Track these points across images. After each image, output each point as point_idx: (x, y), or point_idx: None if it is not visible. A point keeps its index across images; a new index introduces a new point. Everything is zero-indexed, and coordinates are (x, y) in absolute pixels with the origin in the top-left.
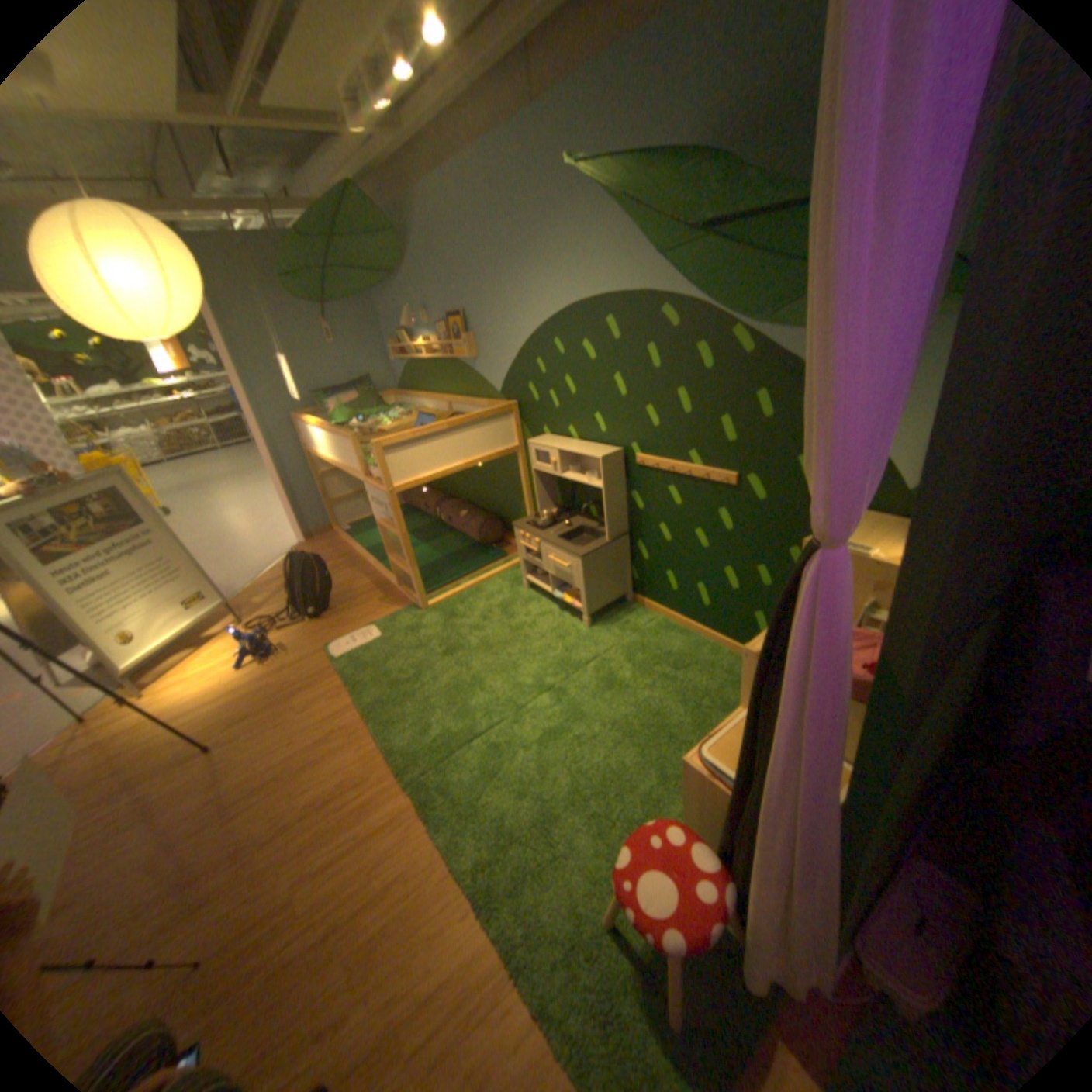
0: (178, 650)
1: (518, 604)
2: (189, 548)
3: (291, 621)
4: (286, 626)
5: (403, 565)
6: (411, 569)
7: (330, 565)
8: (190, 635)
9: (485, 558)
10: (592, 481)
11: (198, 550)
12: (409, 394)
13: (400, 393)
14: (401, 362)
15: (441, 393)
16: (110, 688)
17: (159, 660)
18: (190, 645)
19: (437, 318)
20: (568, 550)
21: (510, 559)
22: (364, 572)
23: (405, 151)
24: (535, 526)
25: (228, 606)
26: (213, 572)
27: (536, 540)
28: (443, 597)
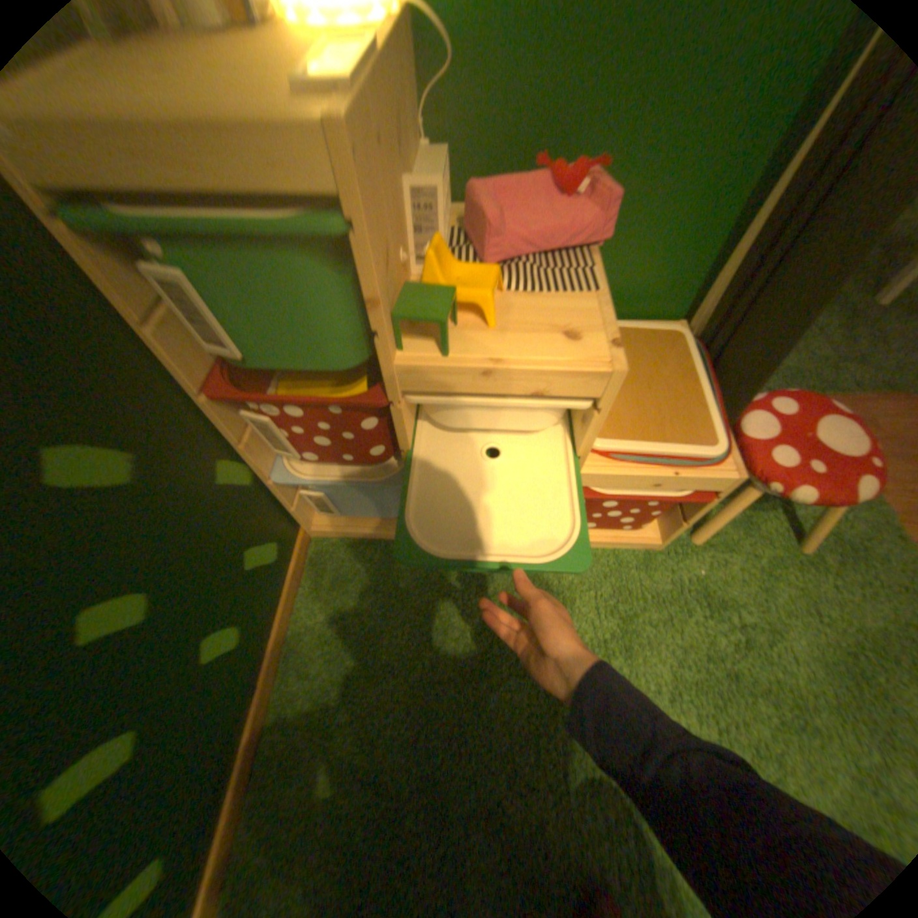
0: None
1: None
2: None
3: None
4: None
5: None
6: None
7: None
8: None
9: None
10: None
11: None
12: None
13: None
14: None
15: None
16: None
17: None
18: None
19: None
20: None
21: None
22: None
23: None
24: None
25: None
26: None
27: None
28: None
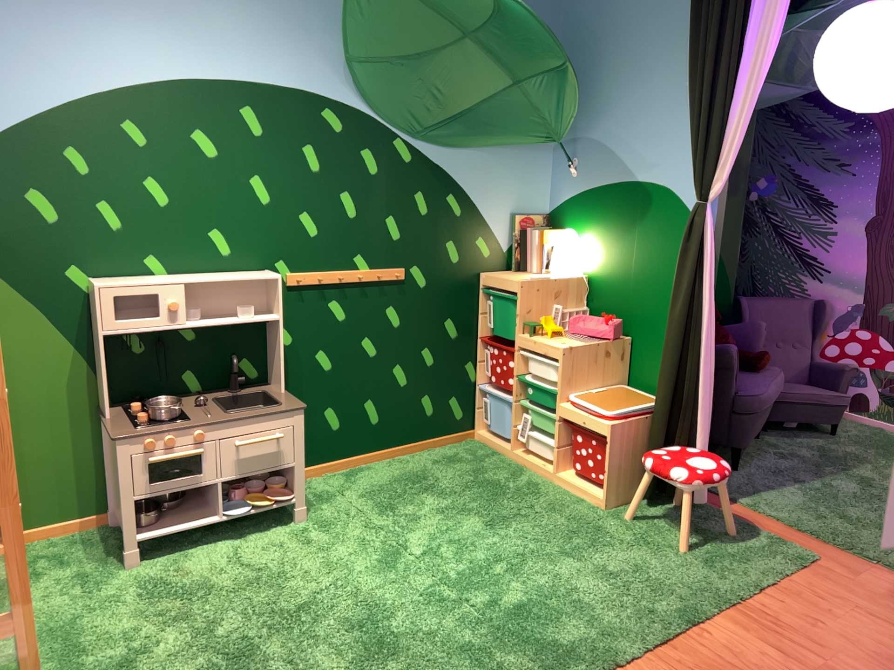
0: None
1: (169, 578)
2: None
3: None
4: None
5: None
6: None
7: None
8: None
9: None
10: (244, 317)
11: None
12: None
13: None
14: None
15: None
16: None
17: None
18: None
19: None
20: (275, 410)
21: None
22: None
23: None
24: (147, 425)
25: None
26: None
27: (198, 431)
28: None
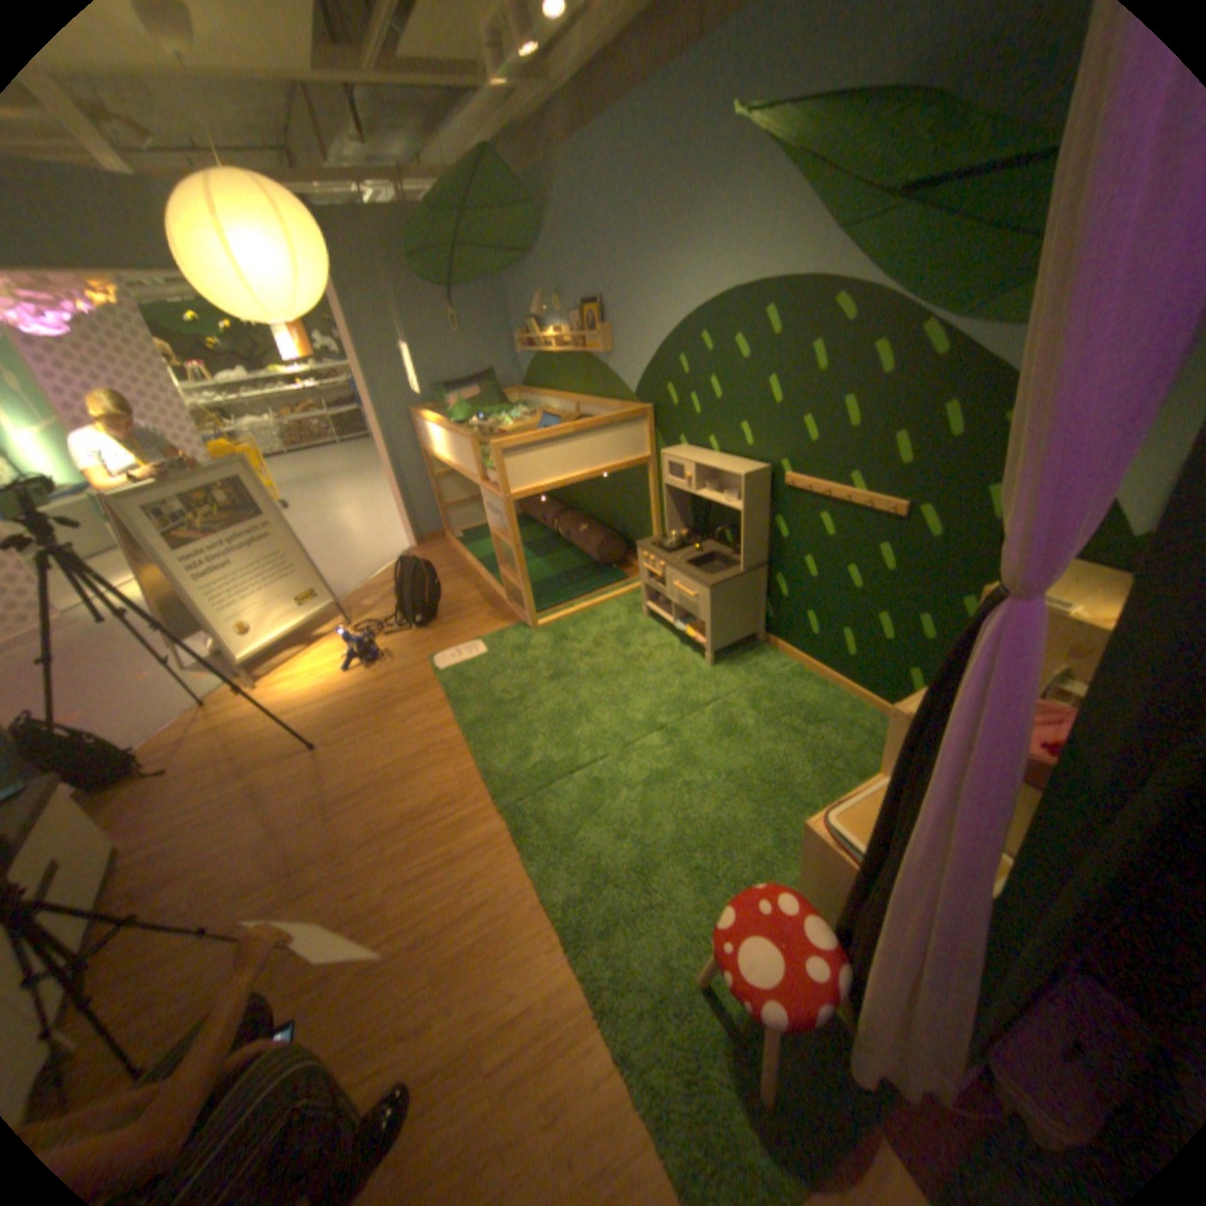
0: (289, 646)
1: (635, 633)
2: (304, 545)
3: (398, 628)
4: (393, 633)
5: (515, 579)
6: (523, 585)
7: (440, 573)
8: (301, 633)
9: (602, 580)
10: (731, 502)
11: (312, 548)
12: (533, 393)
13: (524, 391)
14: (527, 356)
15: (569, 392)
16: (226, 676)
17: (271, 654)
18: (301, 642)
19: (570, 306)
20: (695, 577)
21: (629, 583)
22: (473, 584)
23: (549, 108)
24: (660, 548)
25: (338, 607)
26: (325, 571)
27: (660, 564)
28: (554, 618)
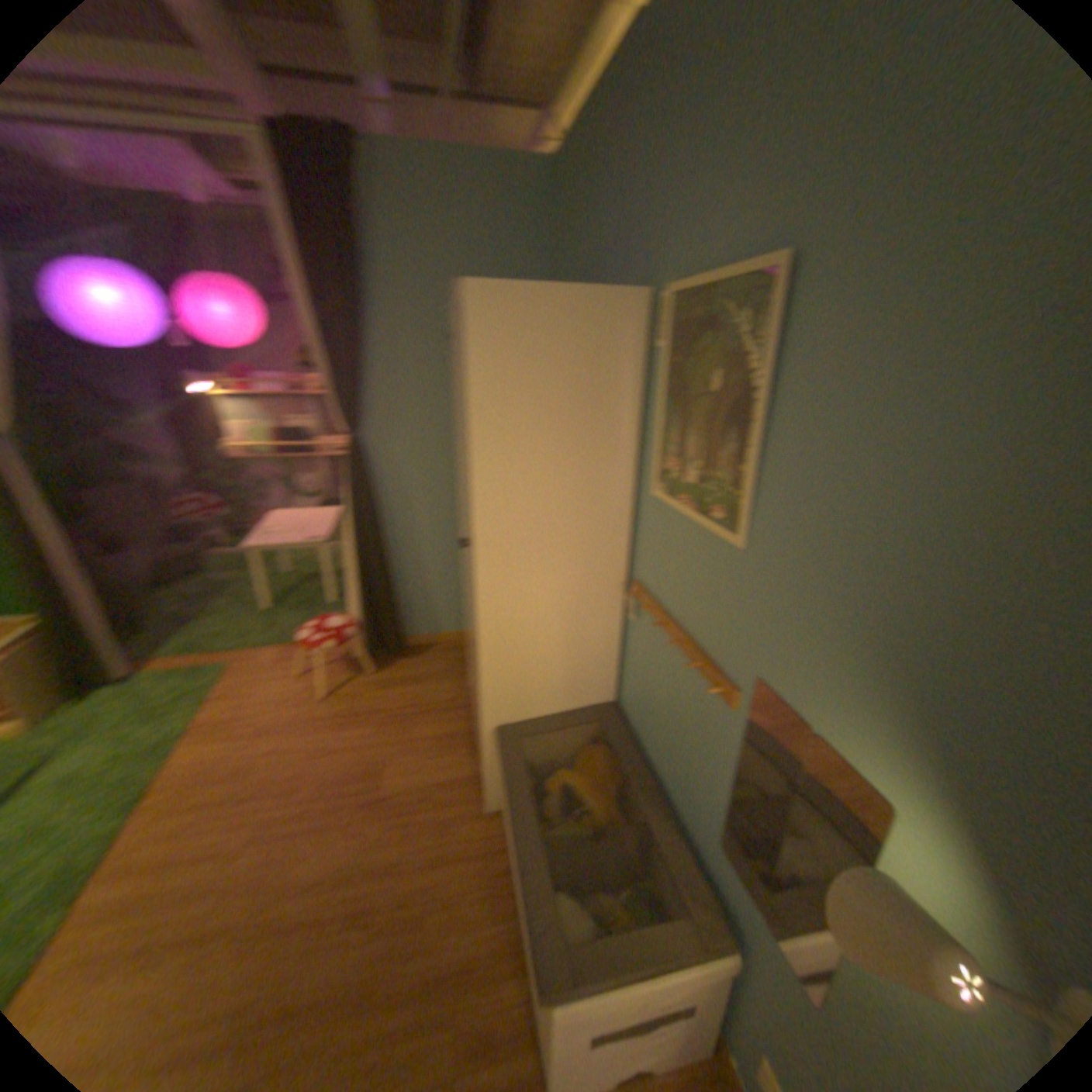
0: None
1: None
2: None
3: None
4: None
5: None
6: None
7: None
8: None
9: None
10: None
11: None
12: None
13: None
14: None
15: None
16: None
17: None
18: None
19: None
20: None
21: None
22: None
23: None
24: None
25: None
26: None
27: None
28: None
